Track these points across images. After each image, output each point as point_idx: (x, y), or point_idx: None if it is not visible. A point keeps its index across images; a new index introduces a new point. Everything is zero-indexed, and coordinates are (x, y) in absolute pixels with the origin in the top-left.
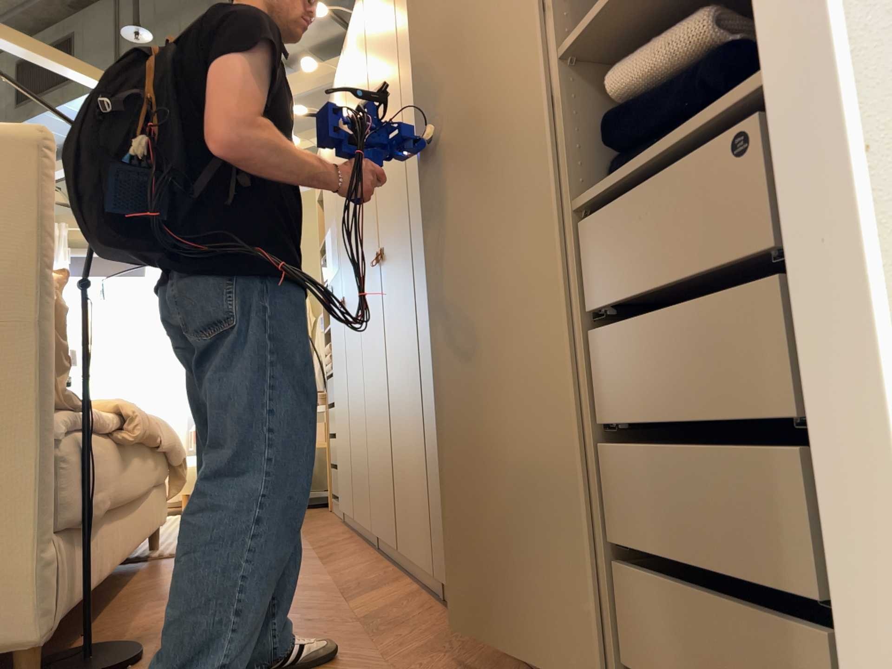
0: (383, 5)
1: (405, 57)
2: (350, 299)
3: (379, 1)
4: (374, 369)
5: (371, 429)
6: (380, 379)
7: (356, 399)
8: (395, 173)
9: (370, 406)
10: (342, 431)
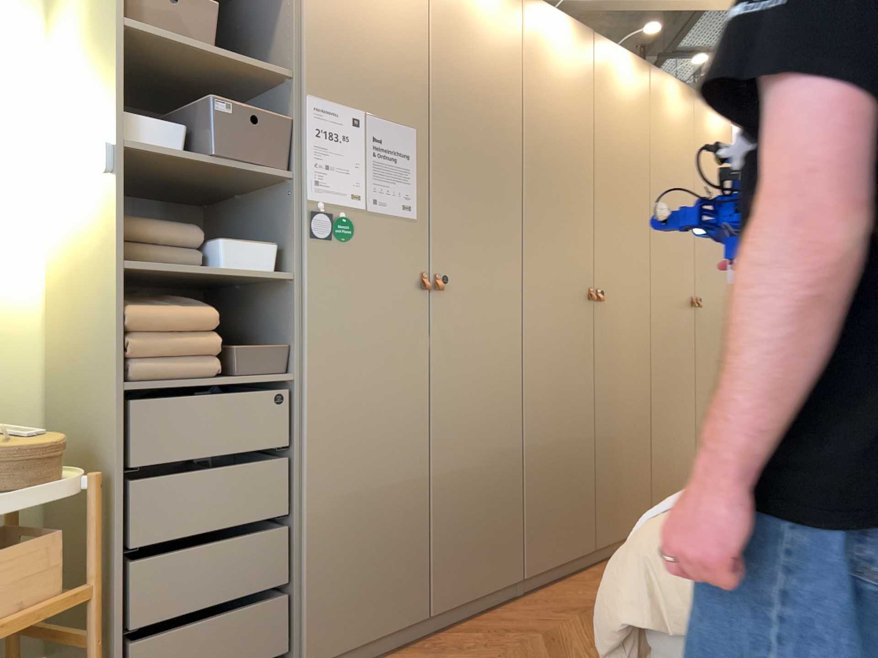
0: (627, 109)
1: (653, 191)
2: (475, 290)
3: (621, 96)
4: (558, 393)
5: (536, 459)
6: (572, 403)
7: (475, 429)
8: (627, 247)
9: (536, 433)
10: (363, 495)
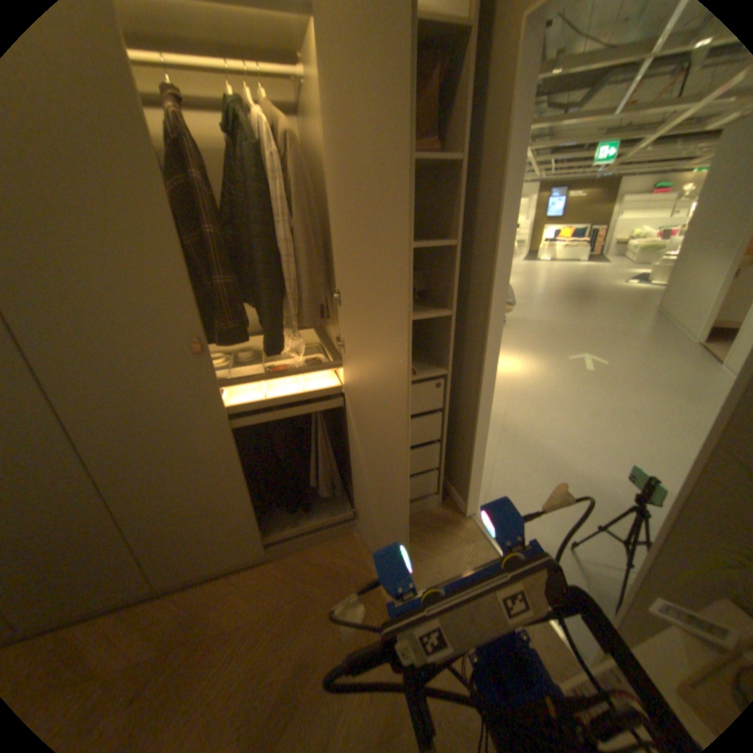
0: None
1: None
2: None
3: None
4: None
5: None
6: None
7: None
8: None
9: None
10: None
